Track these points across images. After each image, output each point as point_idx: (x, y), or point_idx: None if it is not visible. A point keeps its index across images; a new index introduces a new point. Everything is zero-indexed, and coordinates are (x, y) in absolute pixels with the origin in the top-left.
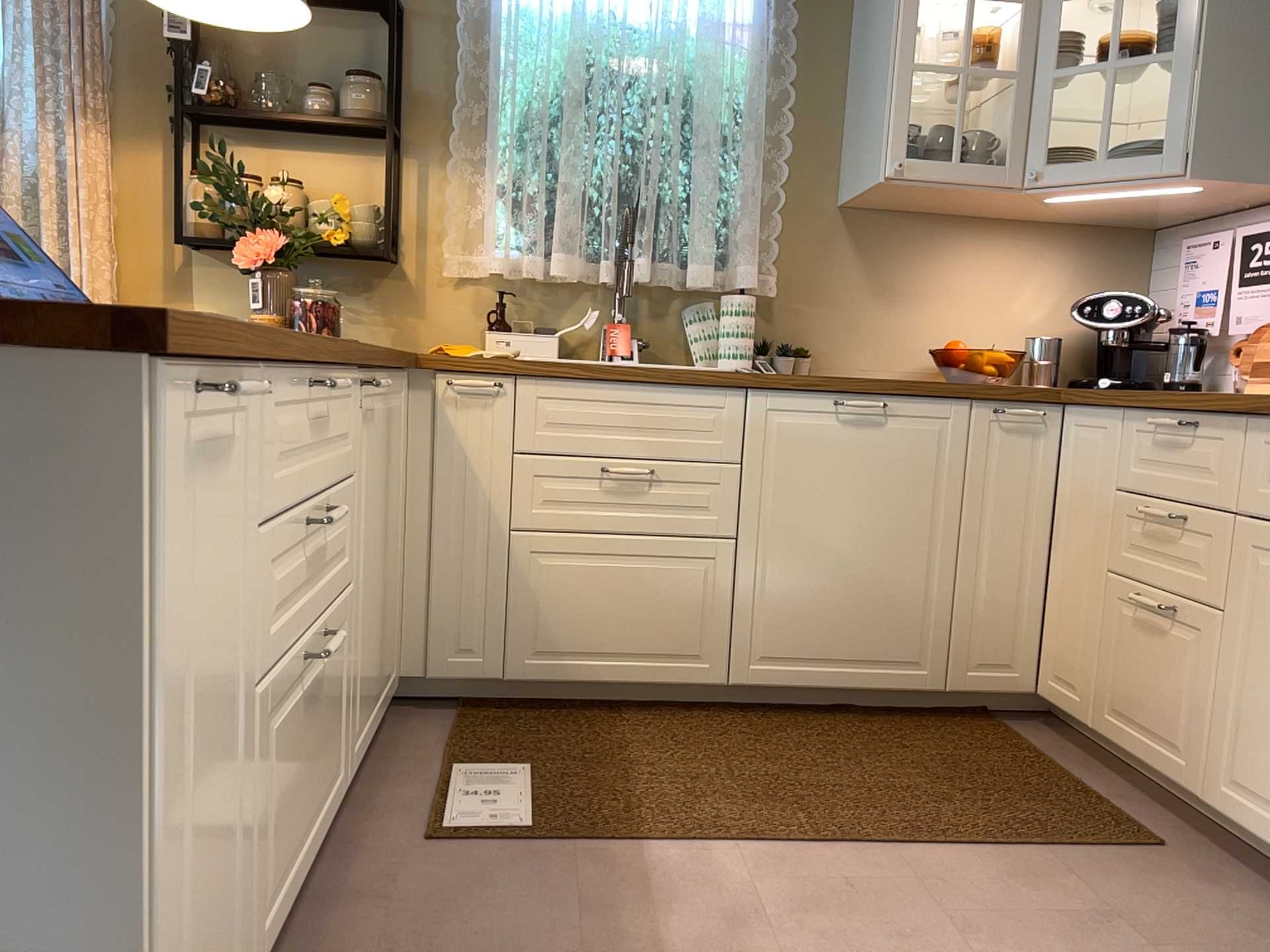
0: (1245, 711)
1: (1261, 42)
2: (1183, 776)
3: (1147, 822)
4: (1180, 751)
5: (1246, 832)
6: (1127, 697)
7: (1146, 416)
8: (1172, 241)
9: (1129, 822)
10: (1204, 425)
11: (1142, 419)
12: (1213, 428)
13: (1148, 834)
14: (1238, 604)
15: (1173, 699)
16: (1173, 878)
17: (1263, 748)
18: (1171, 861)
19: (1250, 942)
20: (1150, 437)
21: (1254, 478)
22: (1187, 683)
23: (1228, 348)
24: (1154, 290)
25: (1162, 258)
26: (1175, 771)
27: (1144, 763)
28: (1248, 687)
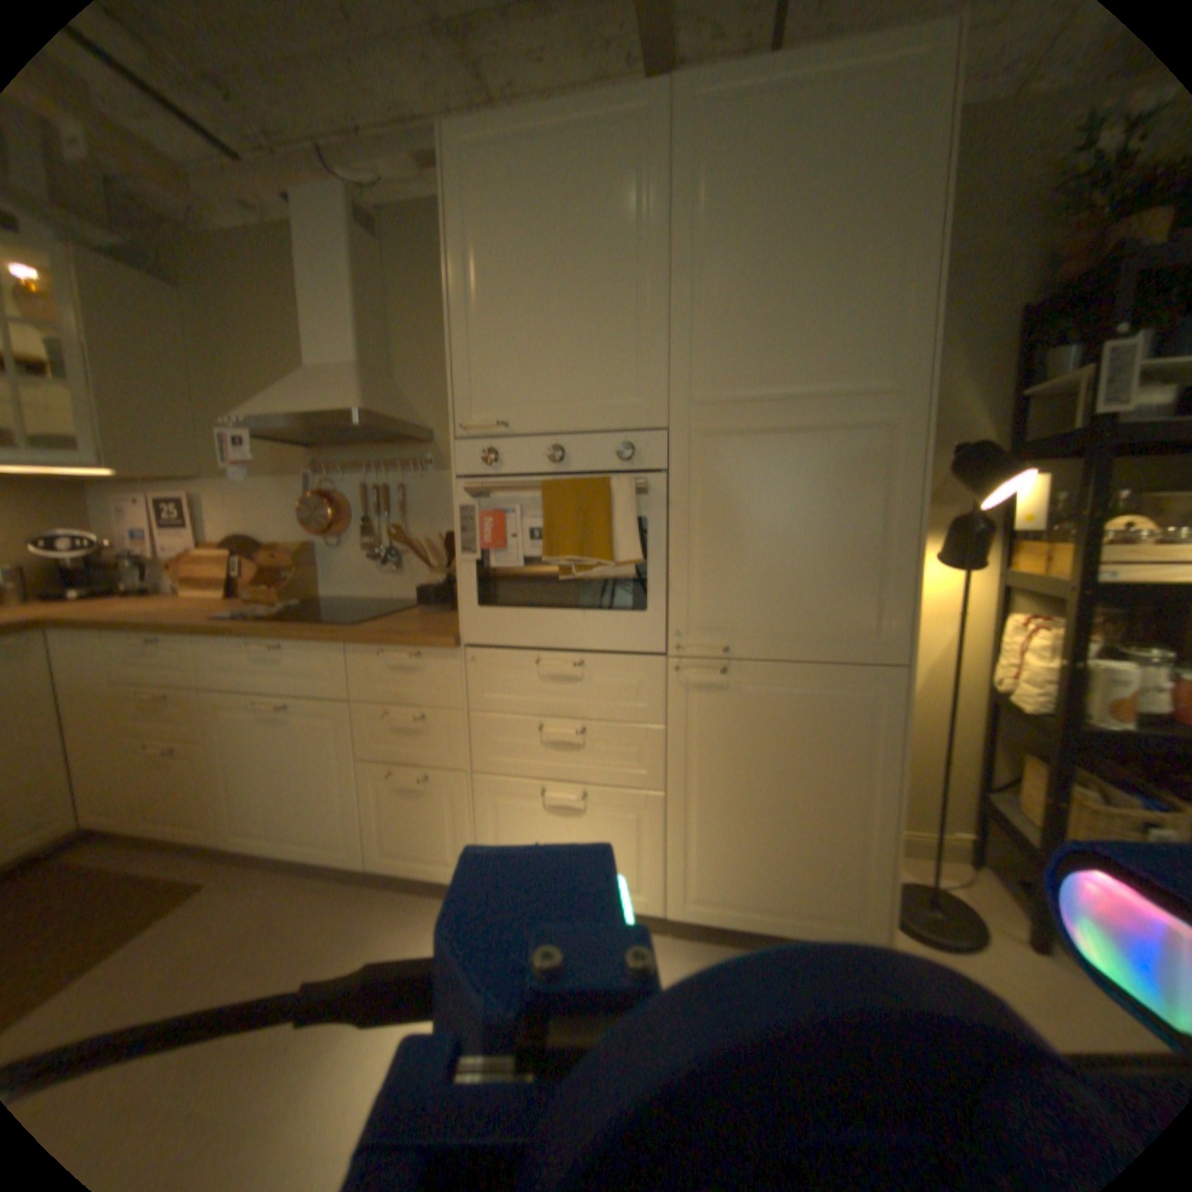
0: (229, 798)
1: (132, 391)
2: (201, 845)
3: (186, 881)
4: (196, 832)
5: (246, 859)
6: (152, 814)
7: (116, 641)
8: (97, 497)
9: (175, 890)
10: (160, 645)
11: (113, 643)
12: (167, 646)
13: (189, 890)
14: (210, 743)
15: (183, 806)
16: (212, 910)
17: (244, 813)
18: (208, 900)
19: (263, 920)
20: (122, 654)
21: (201, 673)
22: (189, 794)
23: (157, 569)
24: (92, 528)
25: (93, 508)
26: (196, 844)
27: (174, 847)
28: (227, 785)
